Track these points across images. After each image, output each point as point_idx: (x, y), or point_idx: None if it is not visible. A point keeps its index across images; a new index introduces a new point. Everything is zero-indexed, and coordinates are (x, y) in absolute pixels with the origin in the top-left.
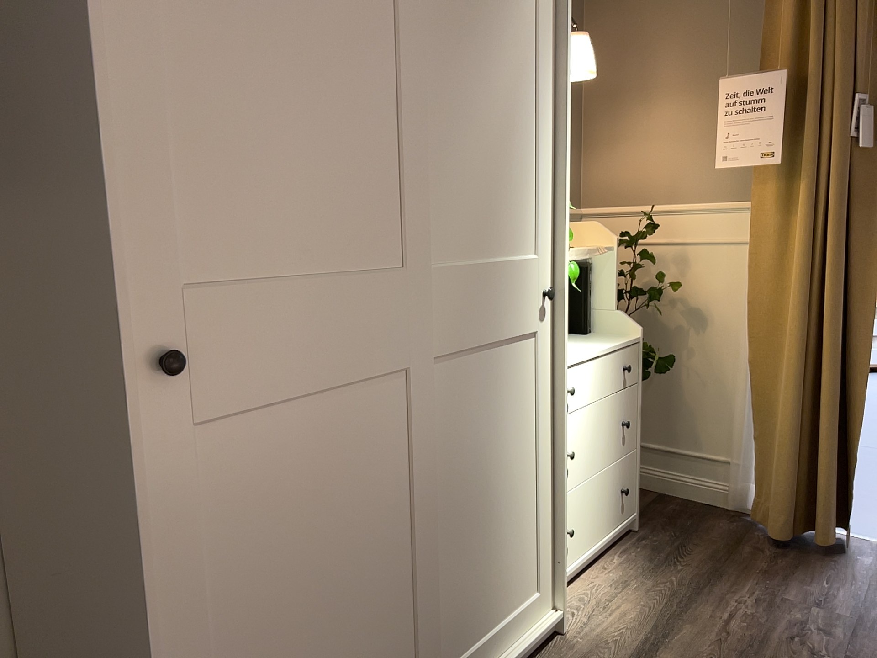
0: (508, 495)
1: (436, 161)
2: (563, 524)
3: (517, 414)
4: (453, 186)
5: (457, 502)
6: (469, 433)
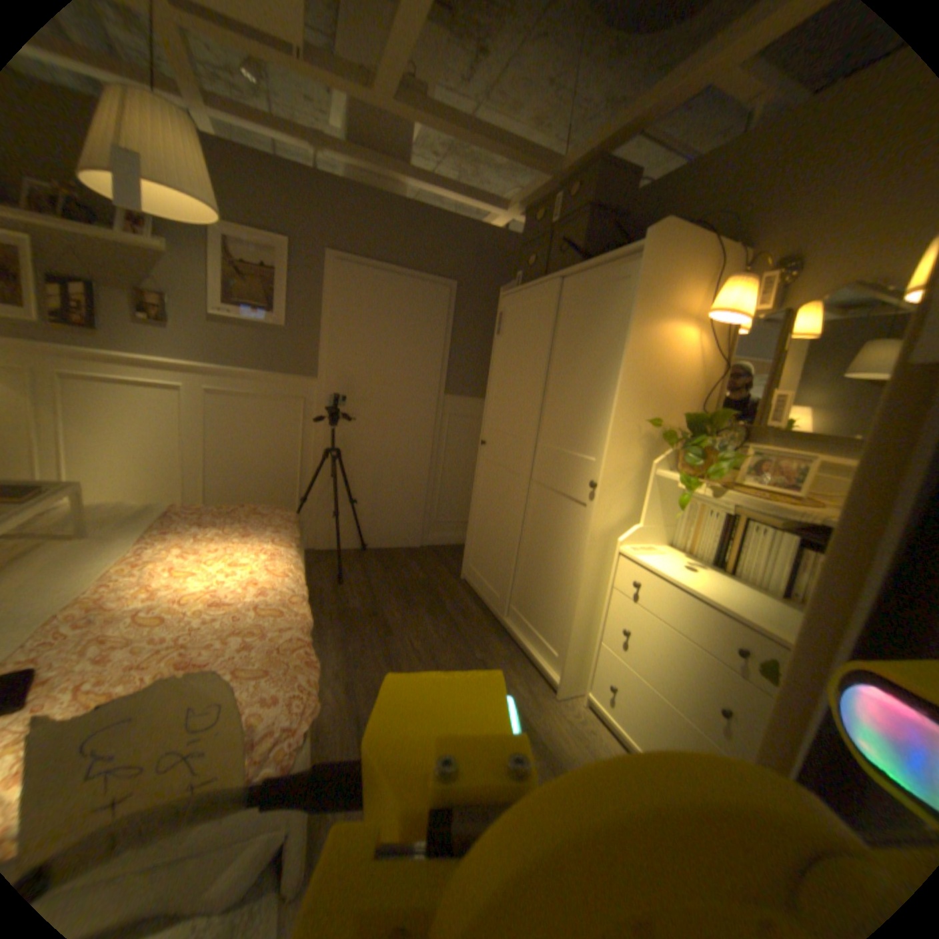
0: (553, 575)
1: (551, 402)
2: (571, 632)
3: (566, 539)
4: (555, 413)
5: (532, 548)
6: (542, 524)
